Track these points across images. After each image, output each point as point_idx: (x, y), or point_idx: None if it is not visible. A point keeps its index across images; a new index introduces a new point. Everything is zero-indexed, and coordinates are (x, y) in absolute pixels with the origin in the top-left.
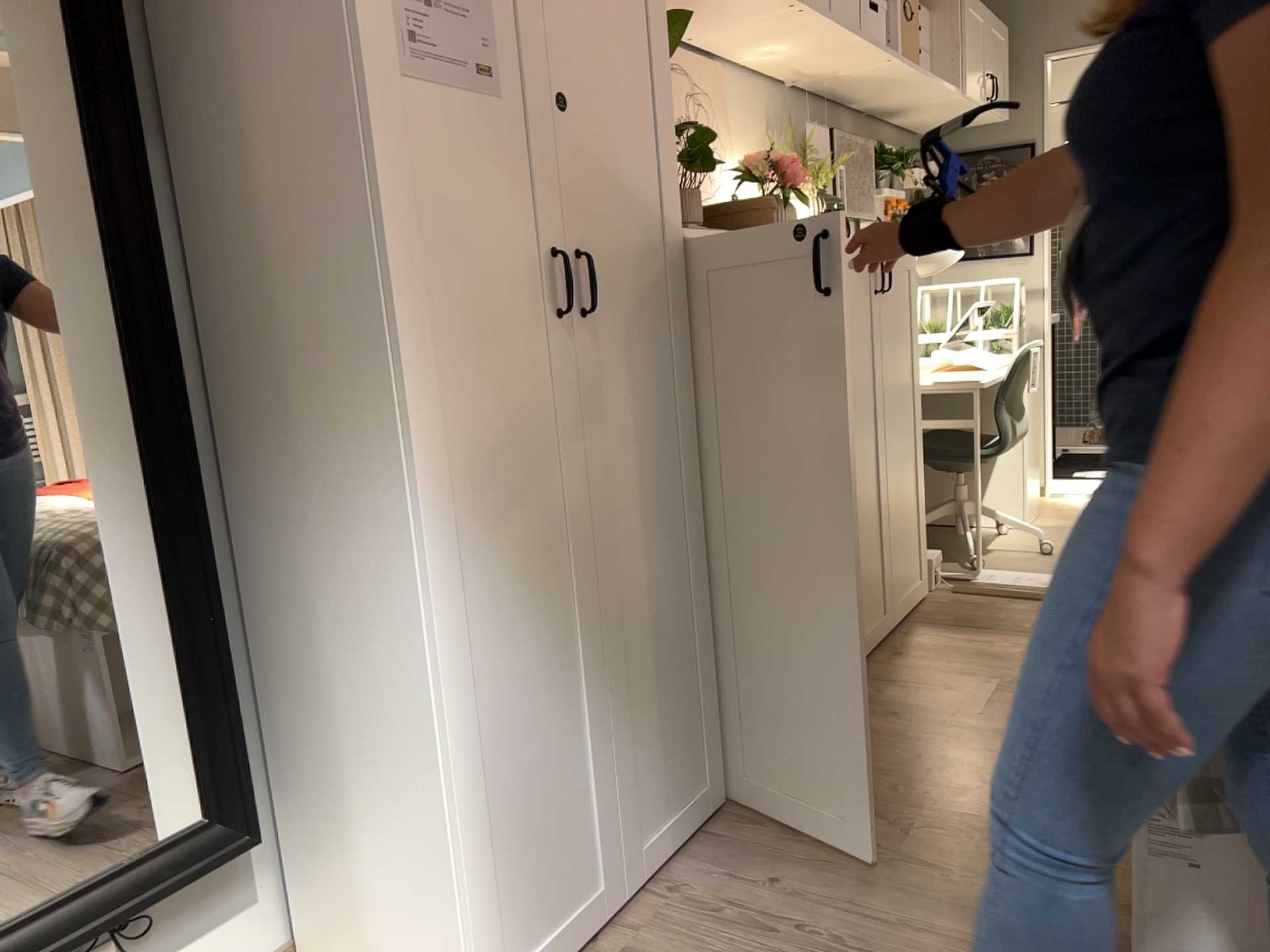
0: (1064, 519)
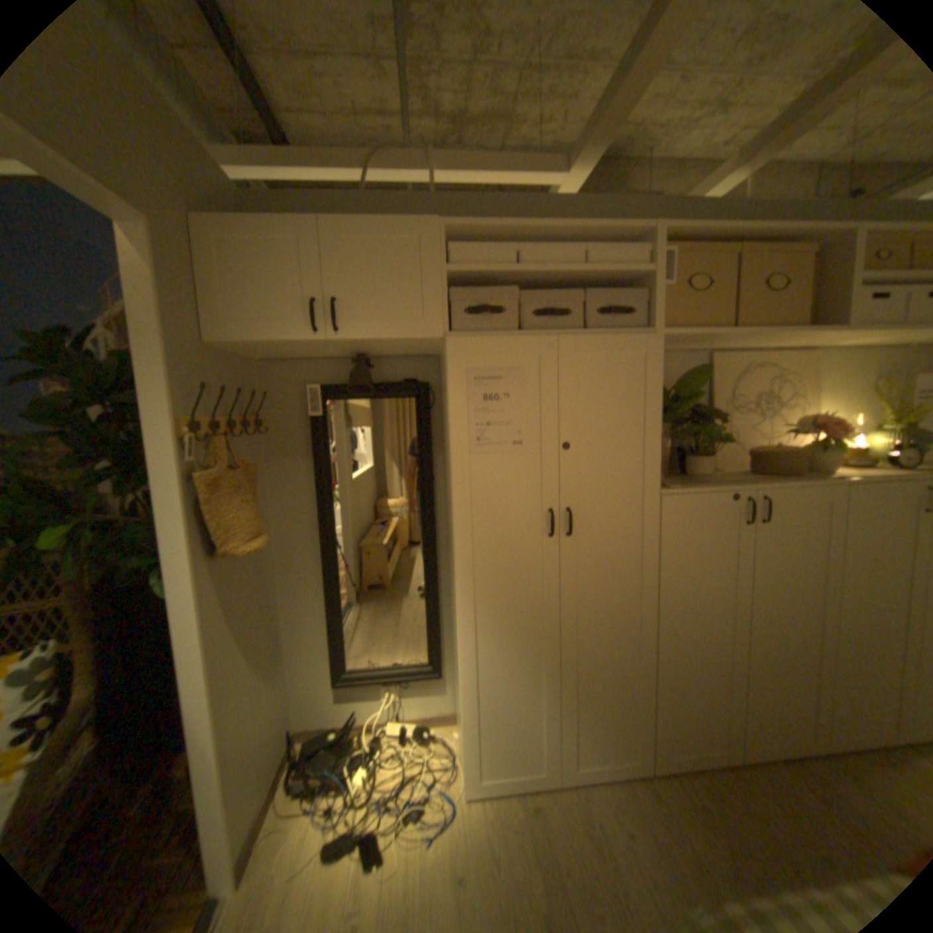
0: None
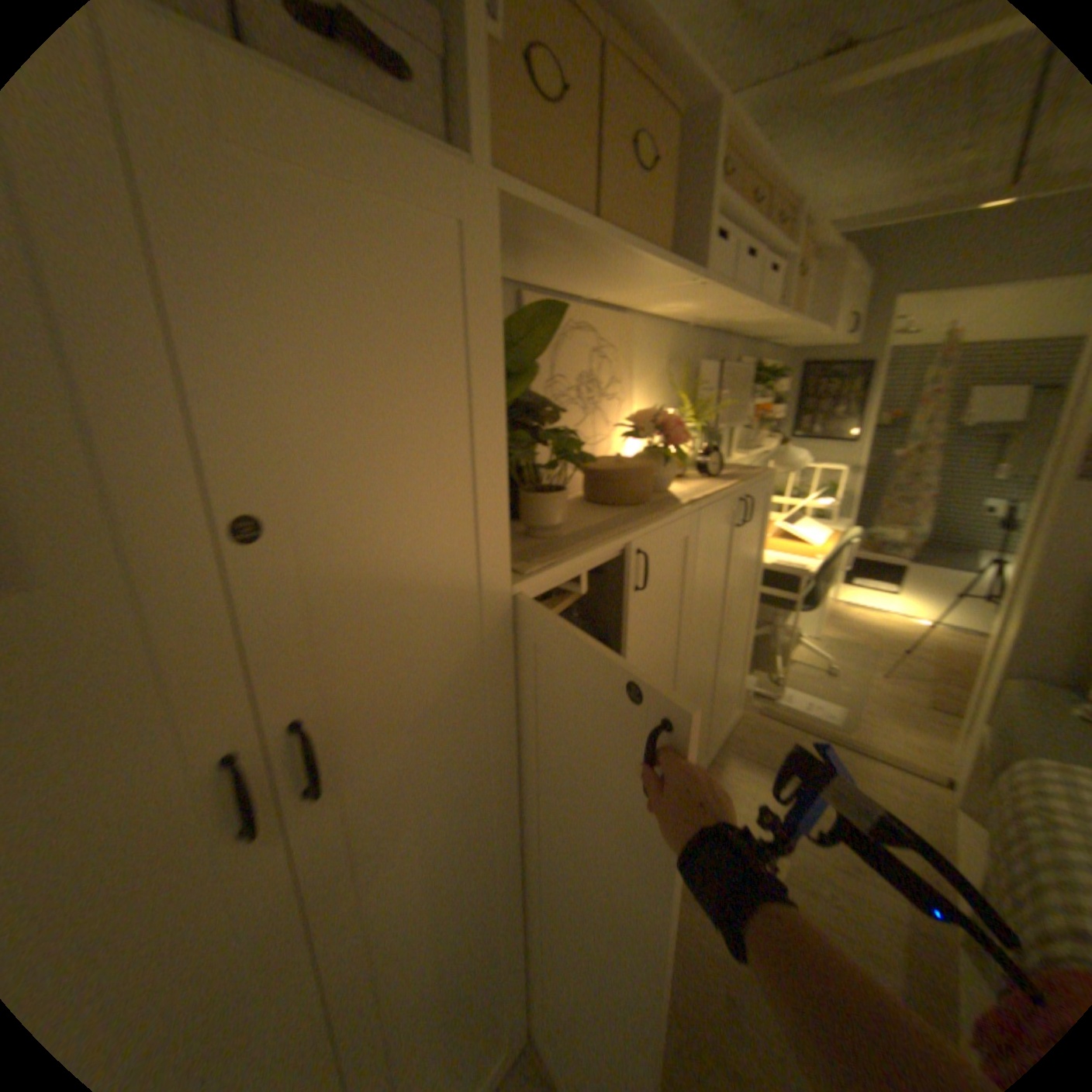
0: (846, 634)
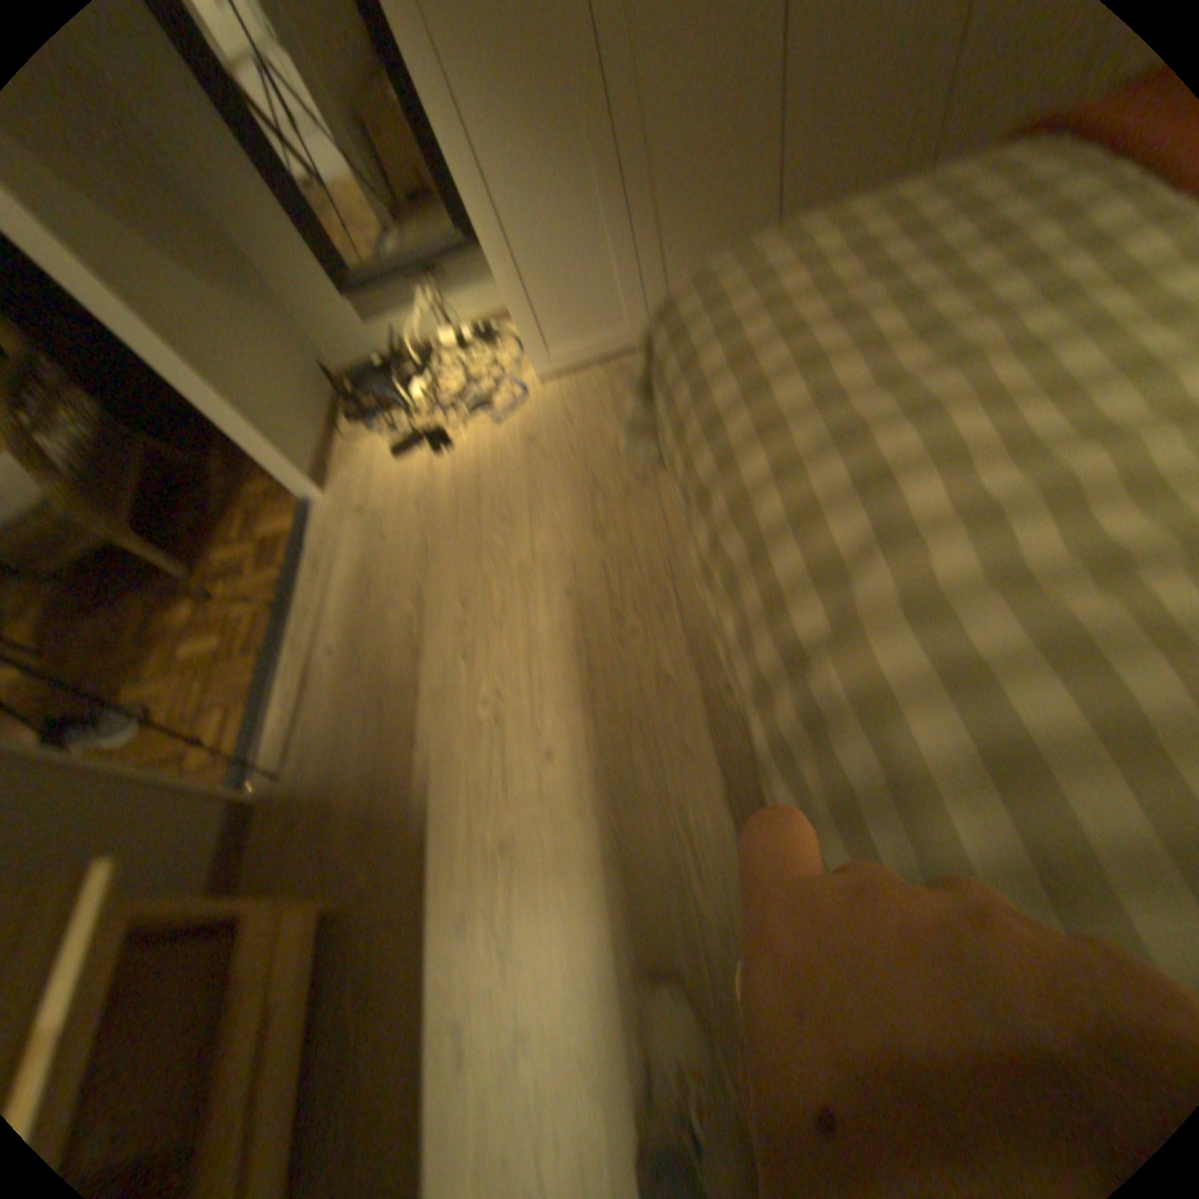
0: None
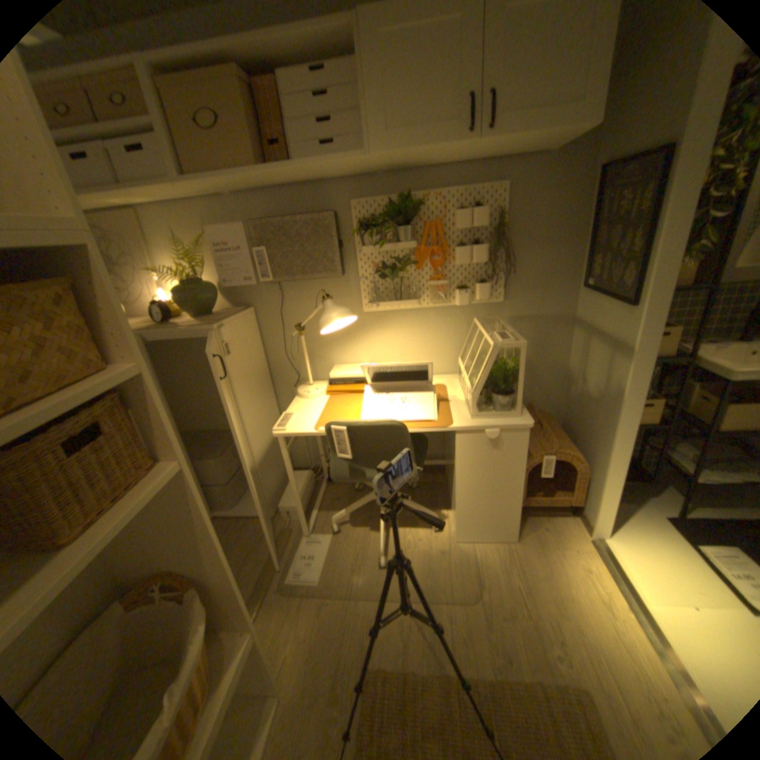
0: (501, 563)
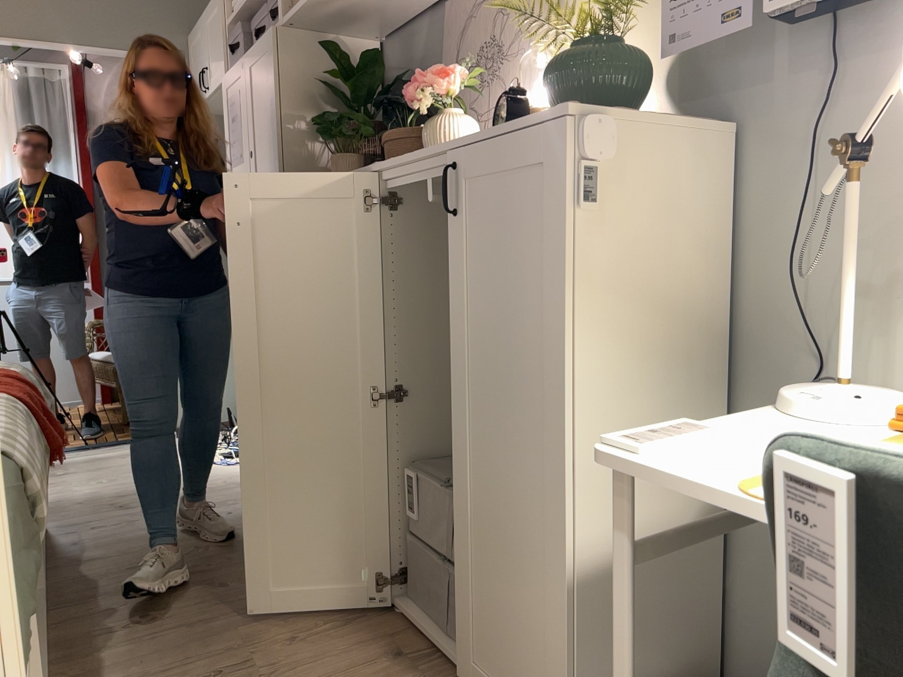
0: None
